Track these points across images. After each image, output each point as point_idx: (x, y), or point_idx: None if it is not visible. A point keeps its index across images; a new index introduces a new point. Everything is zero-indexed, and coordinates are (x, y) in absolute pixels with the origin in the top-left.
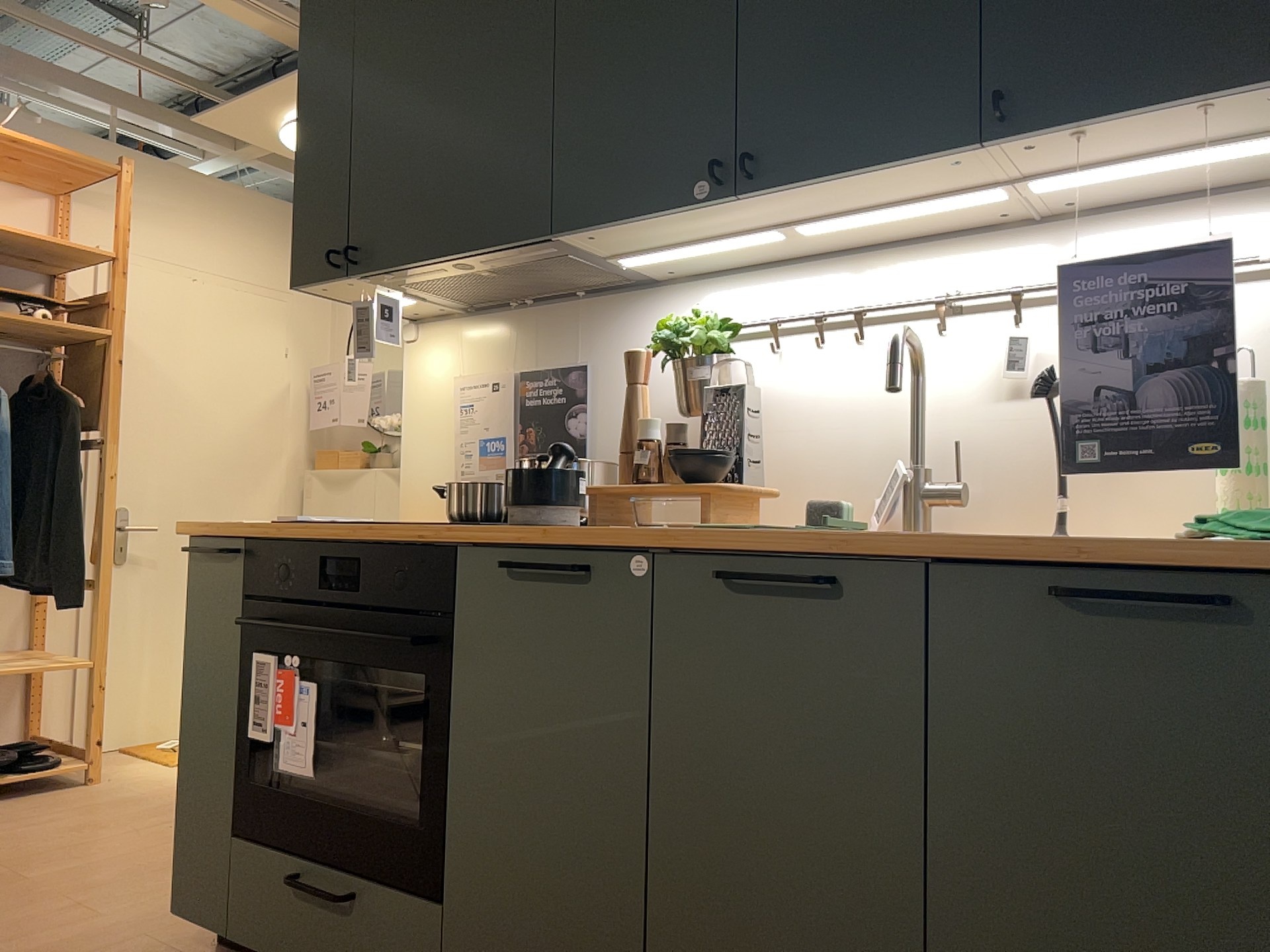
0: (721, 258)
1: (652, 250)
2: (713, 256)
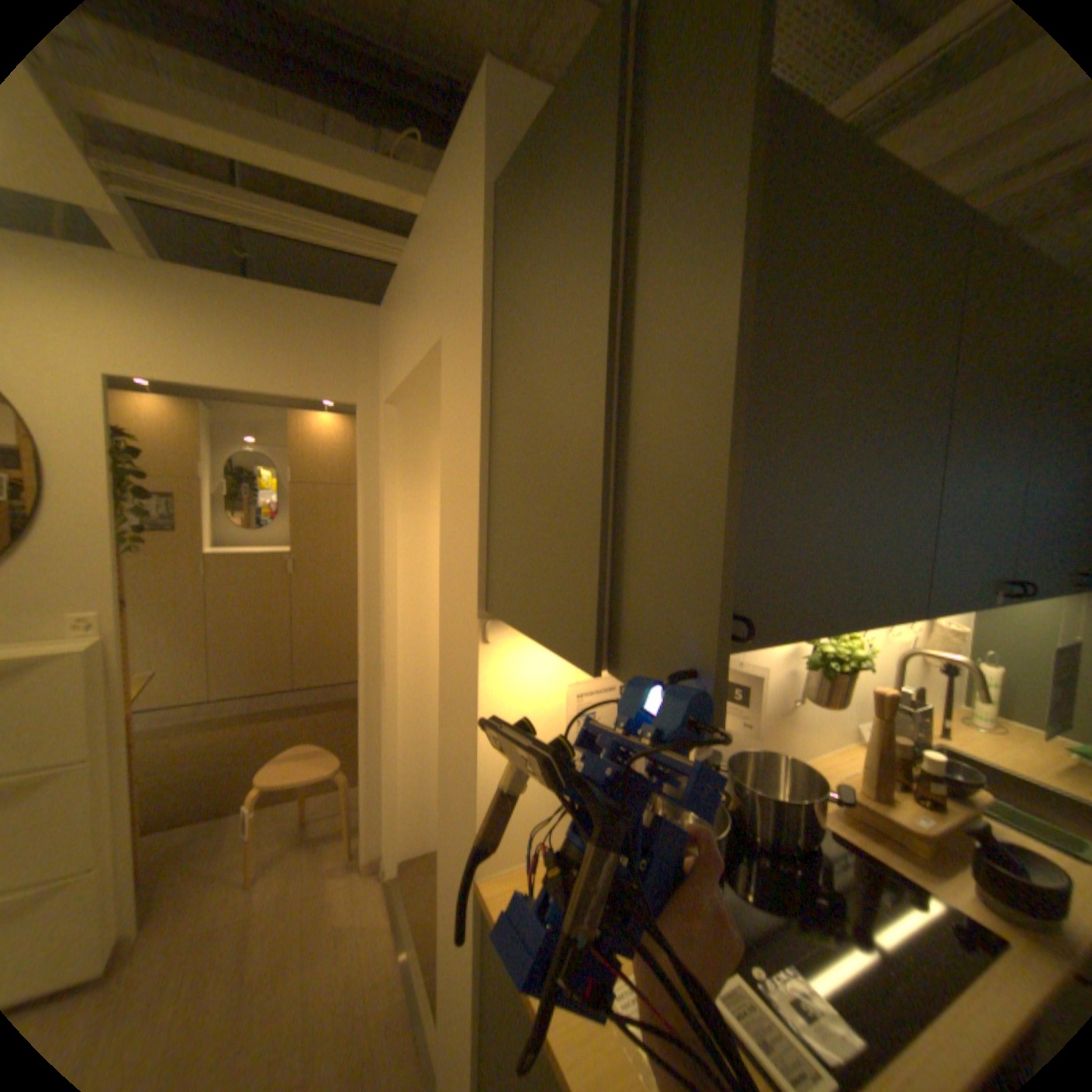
0: None
1: None
2: None
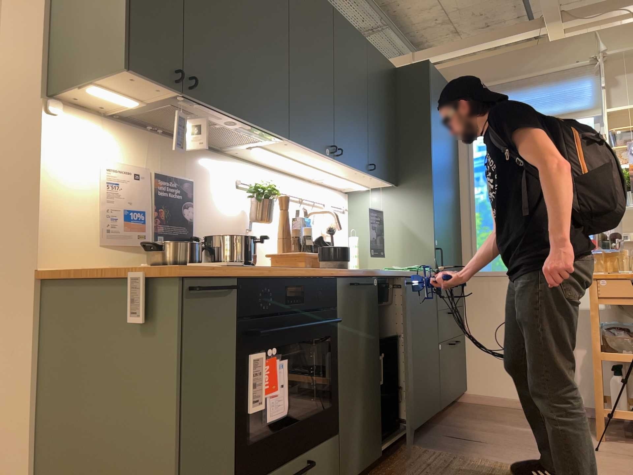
0: (255, 156)
1: (273, 151)
2: (259, 156)
